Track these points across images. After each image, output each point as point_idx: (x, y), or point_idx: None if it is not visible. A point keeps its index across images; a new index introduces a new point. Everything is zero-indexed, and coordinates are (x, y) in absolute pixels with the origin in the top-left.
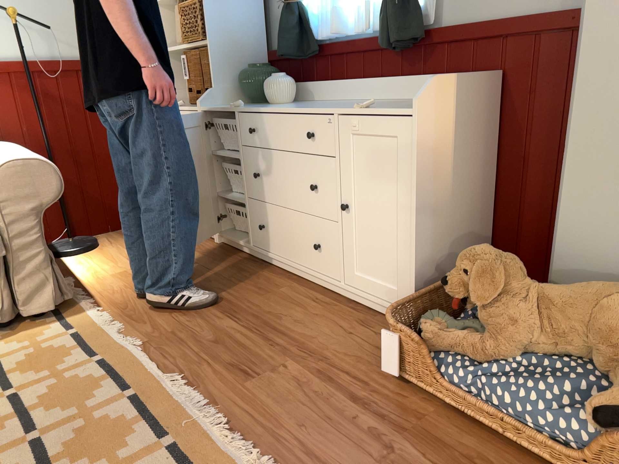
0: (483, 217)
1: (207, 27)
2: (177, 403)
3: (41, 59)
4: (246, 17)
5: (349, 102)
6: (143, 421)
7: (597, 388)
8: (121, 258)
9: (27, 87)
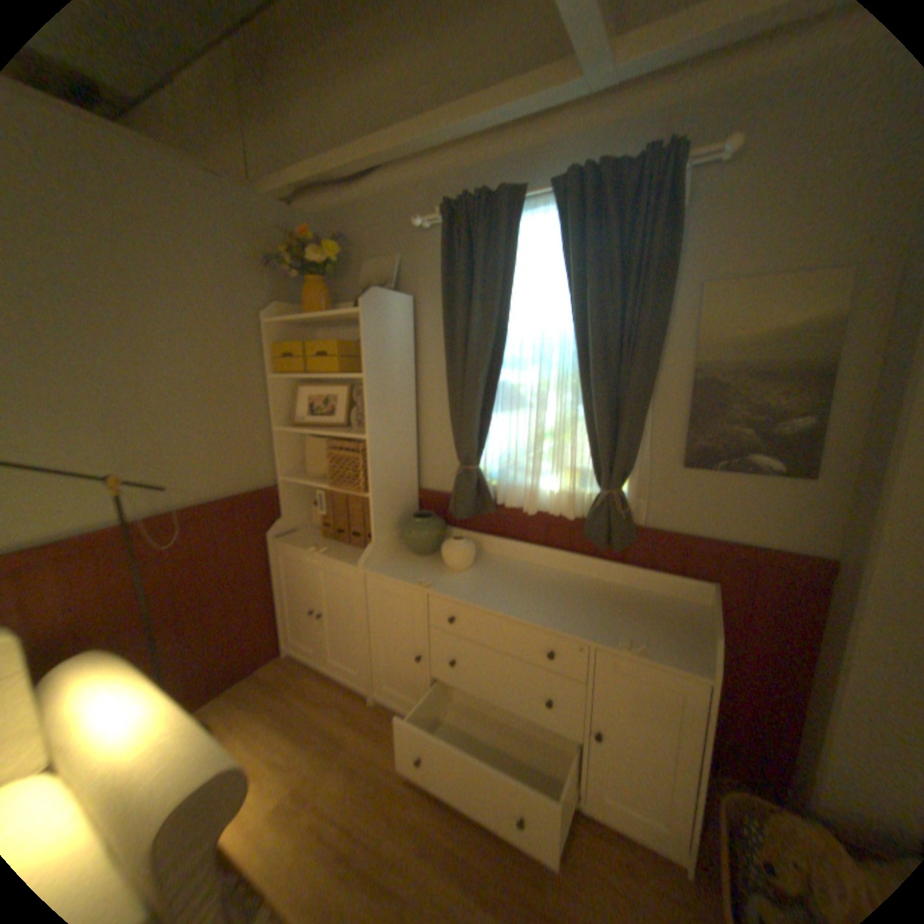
0: None
1: (371, 481)
2: None
3: (136, 515)
4: (404, 462)
5: (542, 574)
6: None
7: None
8: (258, 769)
9: (113, 558)
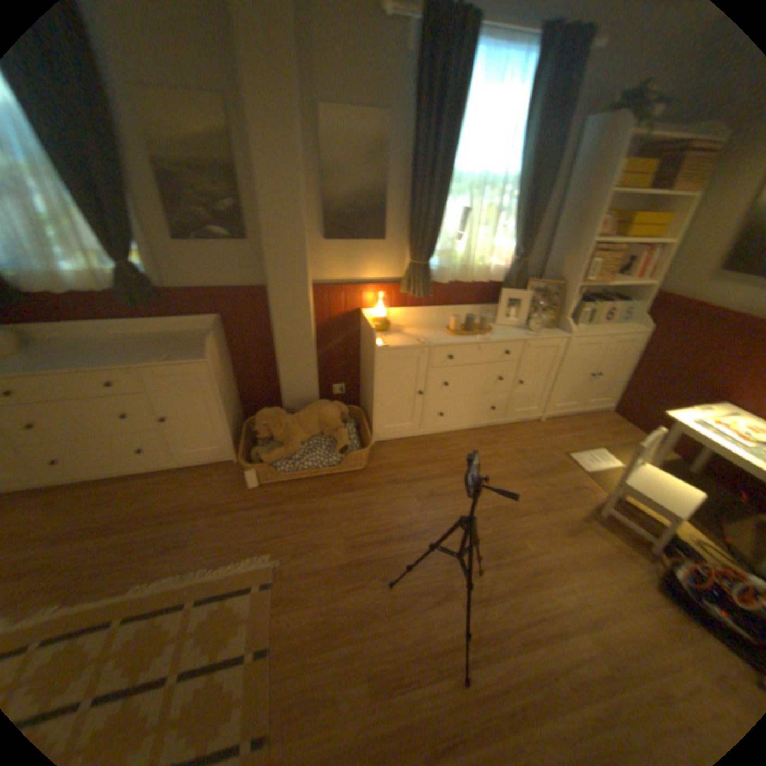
0: (235, 388)
1: None
2: (162, 592)
3: None
4: None
5: (97, 340)
6: (156, 617)
7: (331, 443)
8: None
9: None
